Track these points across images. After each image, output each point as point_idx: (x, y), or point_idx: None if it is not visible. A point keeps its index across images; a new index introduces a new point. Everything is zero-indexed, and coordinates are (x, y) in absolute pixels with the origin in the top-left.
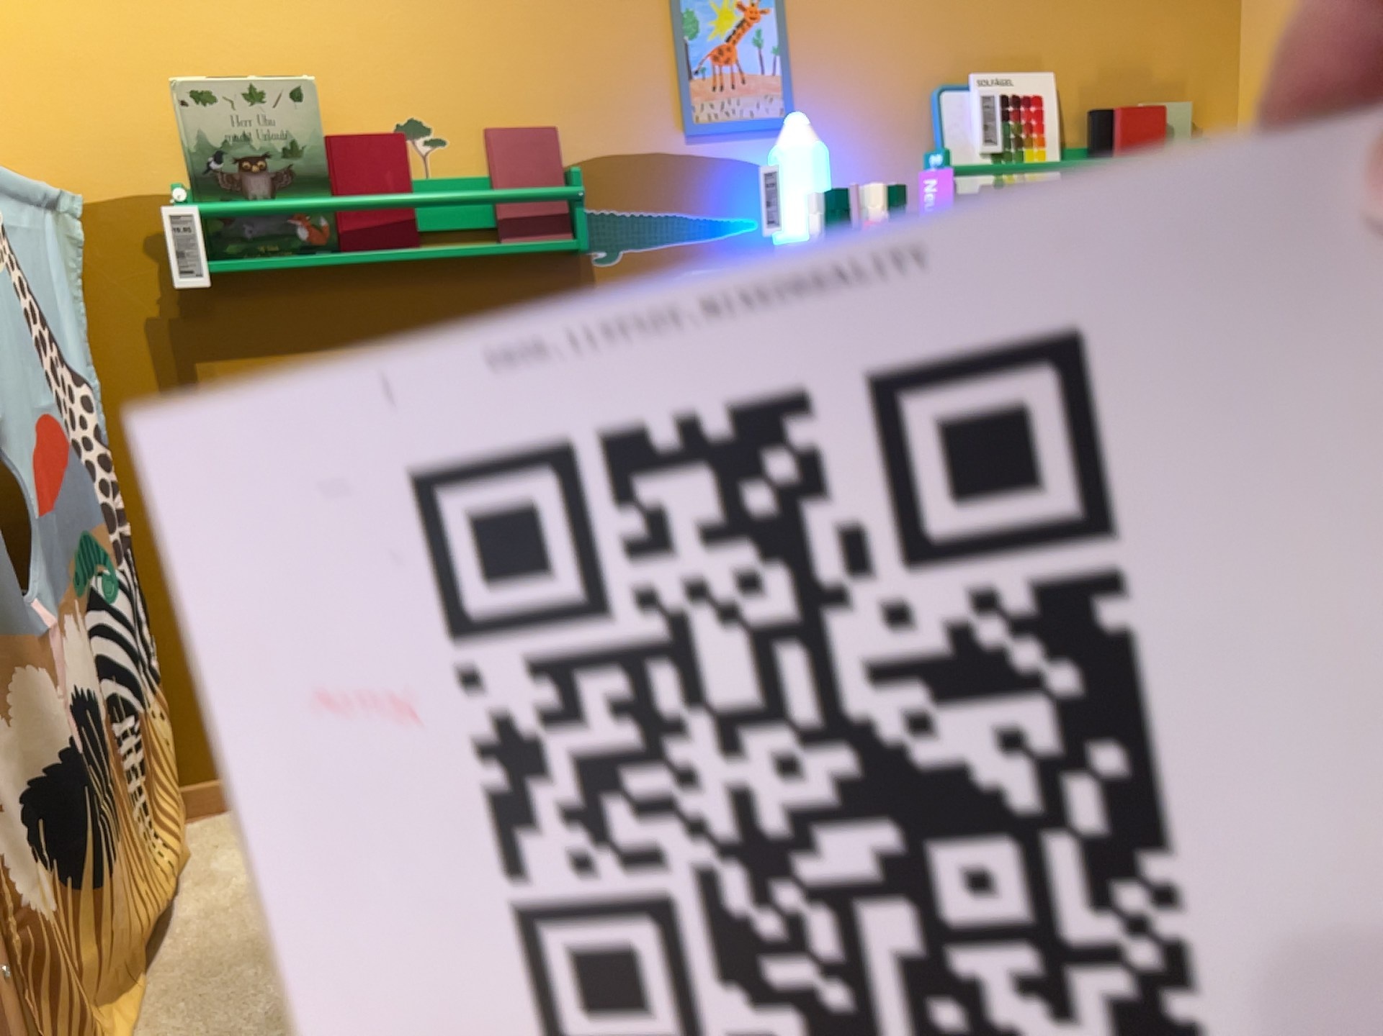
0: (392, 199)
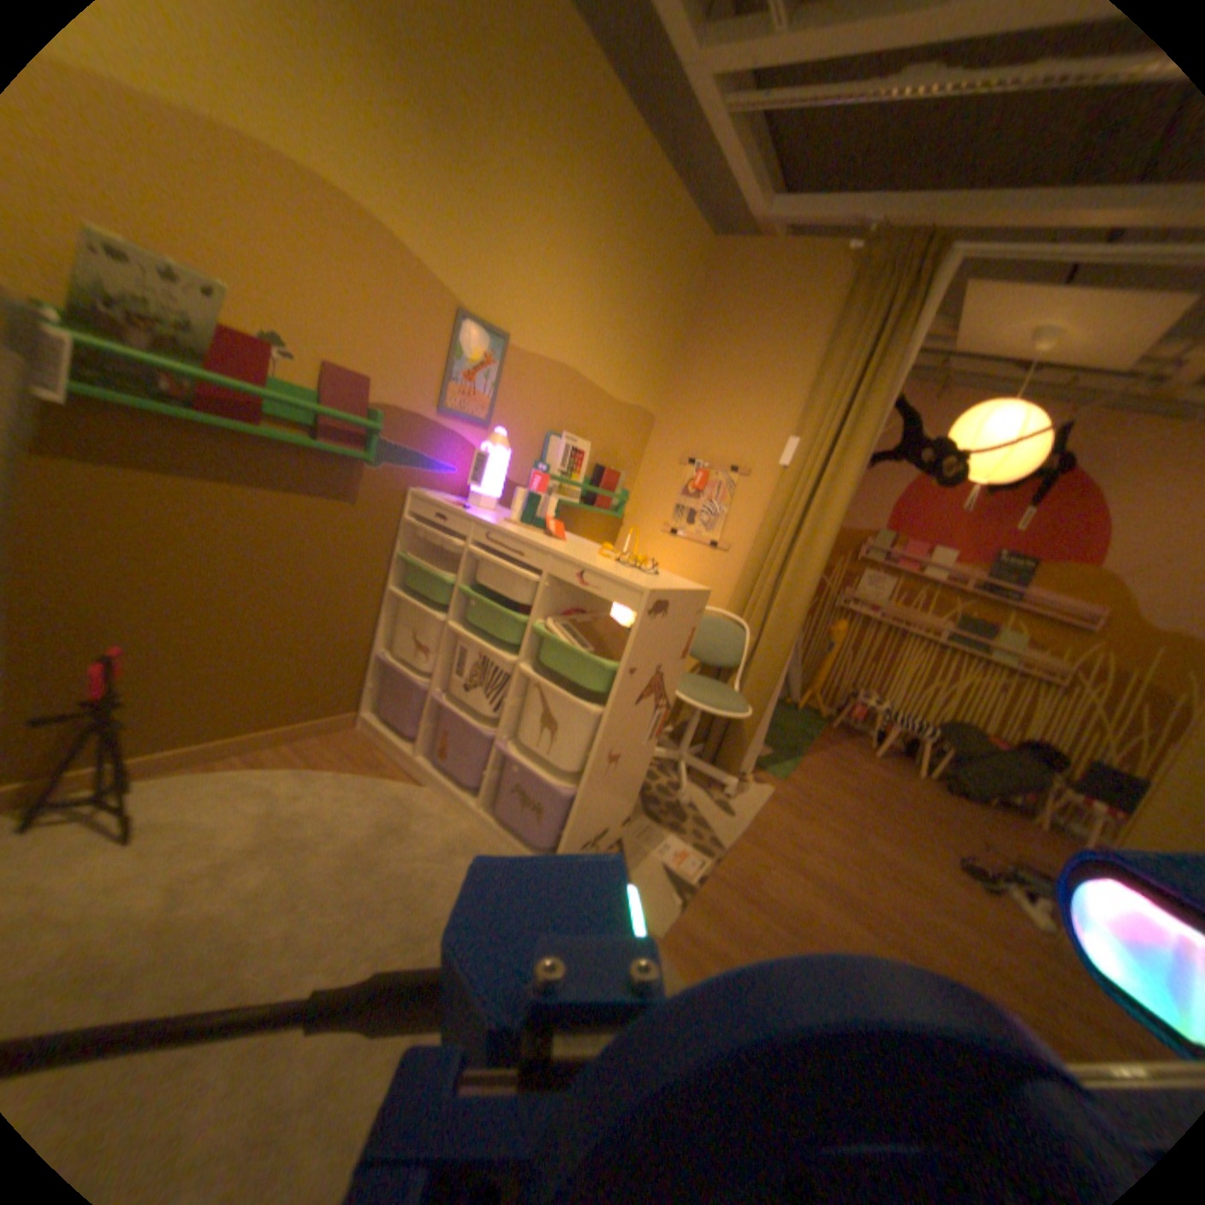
0: (252, 391)
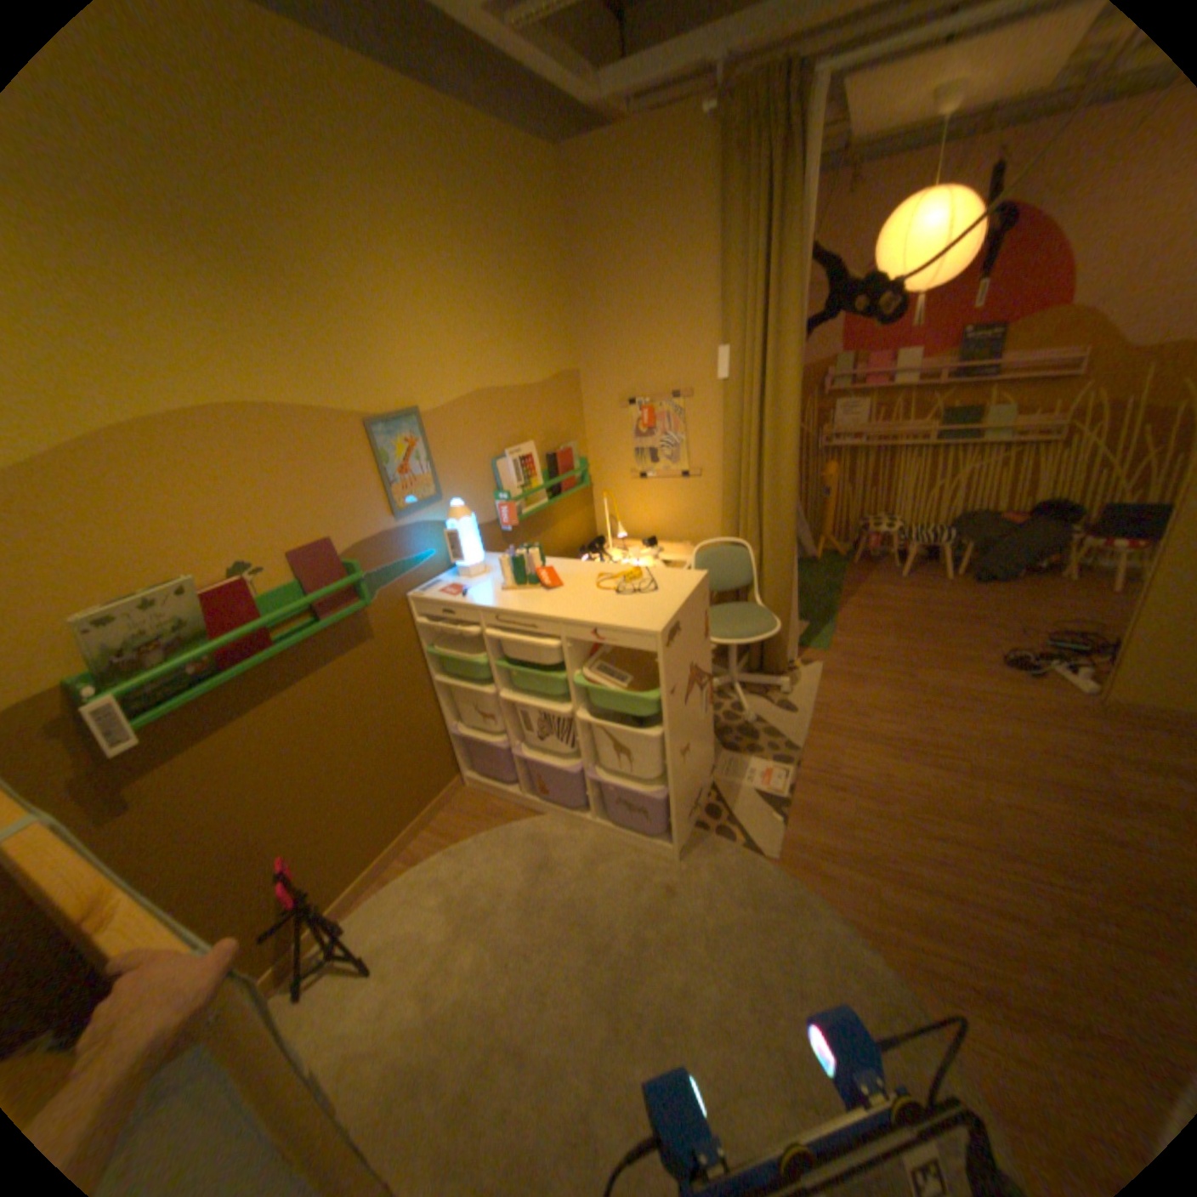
0: (248, 622)
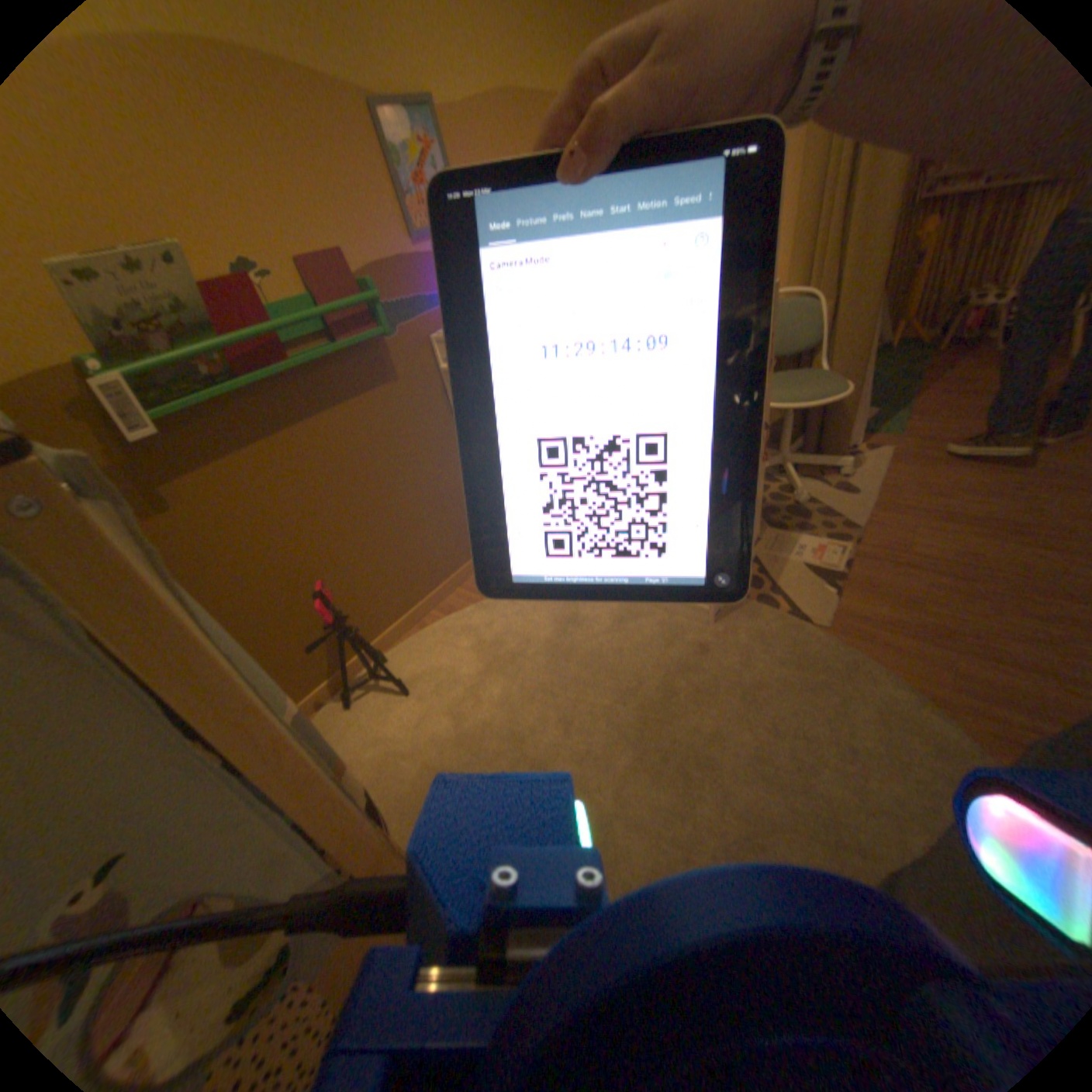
0: (258, 324)
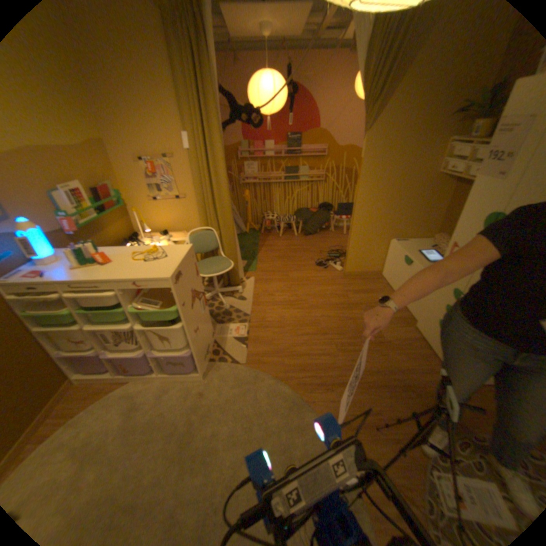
0: None
